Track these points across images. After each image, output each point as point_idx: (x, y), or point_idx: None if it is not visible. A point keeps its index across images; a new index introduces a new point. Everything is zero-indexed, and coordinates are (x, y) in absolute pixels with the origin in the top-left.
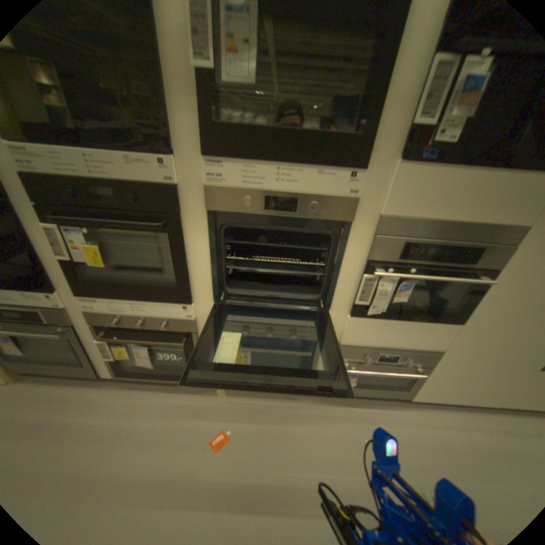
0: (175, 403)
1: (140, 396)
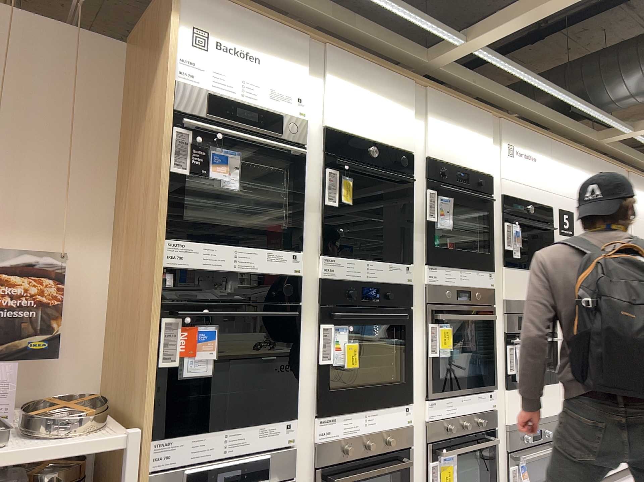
0: None
1: None
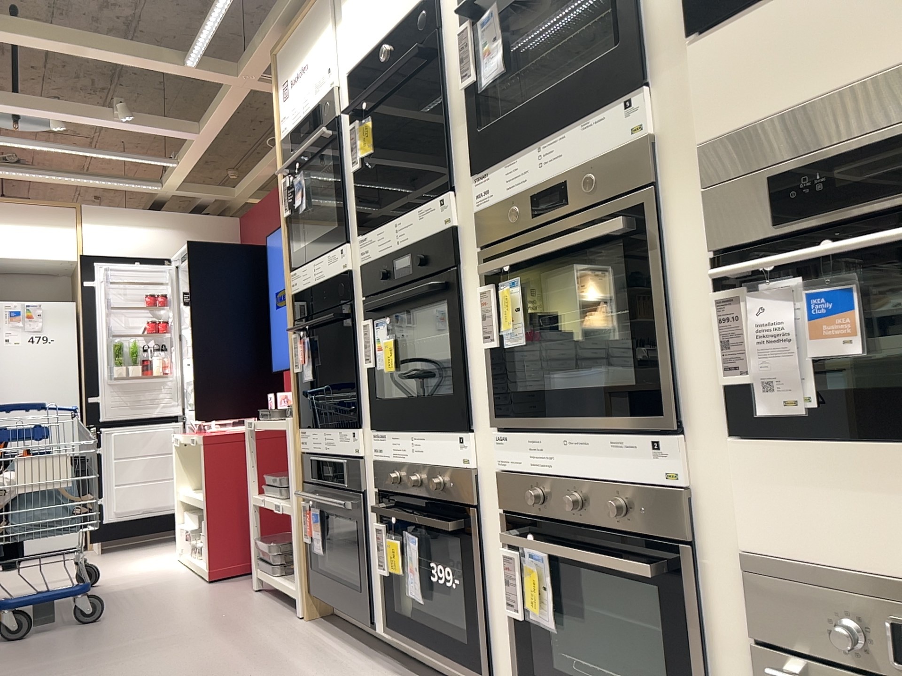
0: None
1: None
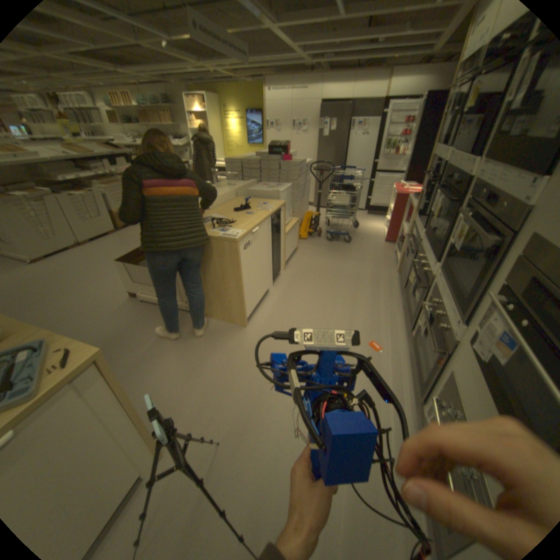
0: (399, 328)
1: (400, 313)
